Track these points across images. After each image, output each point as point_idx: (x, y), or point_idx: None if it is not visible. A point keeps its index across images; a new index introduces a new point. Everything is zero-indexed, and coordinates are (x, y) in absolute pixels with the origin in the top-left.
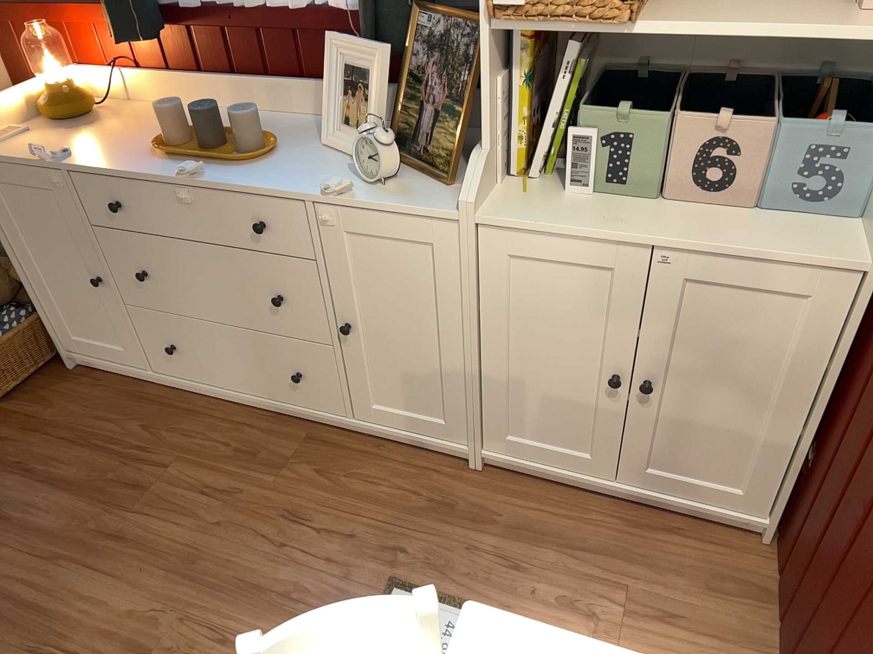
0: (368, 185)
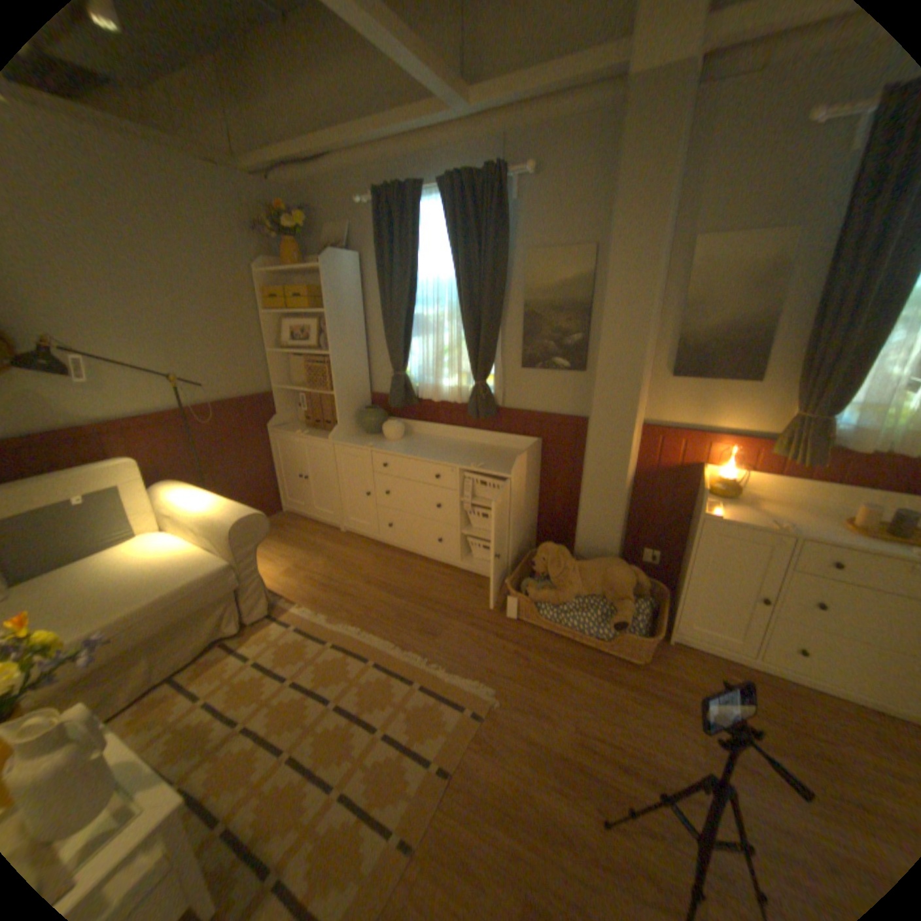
0: None
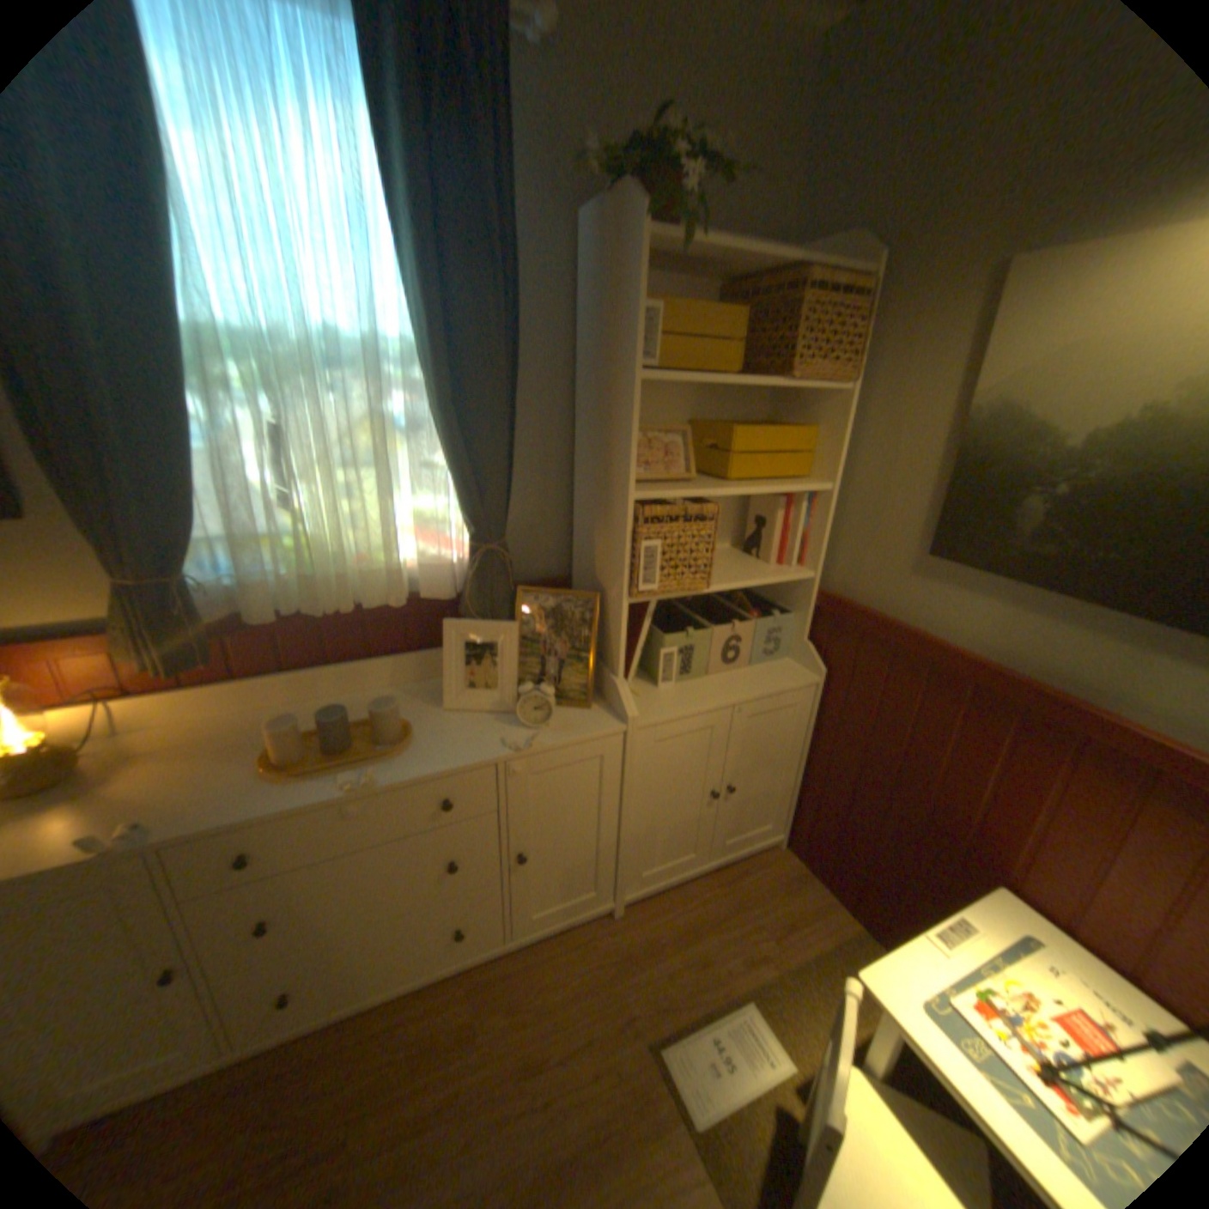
0: (540, 732)
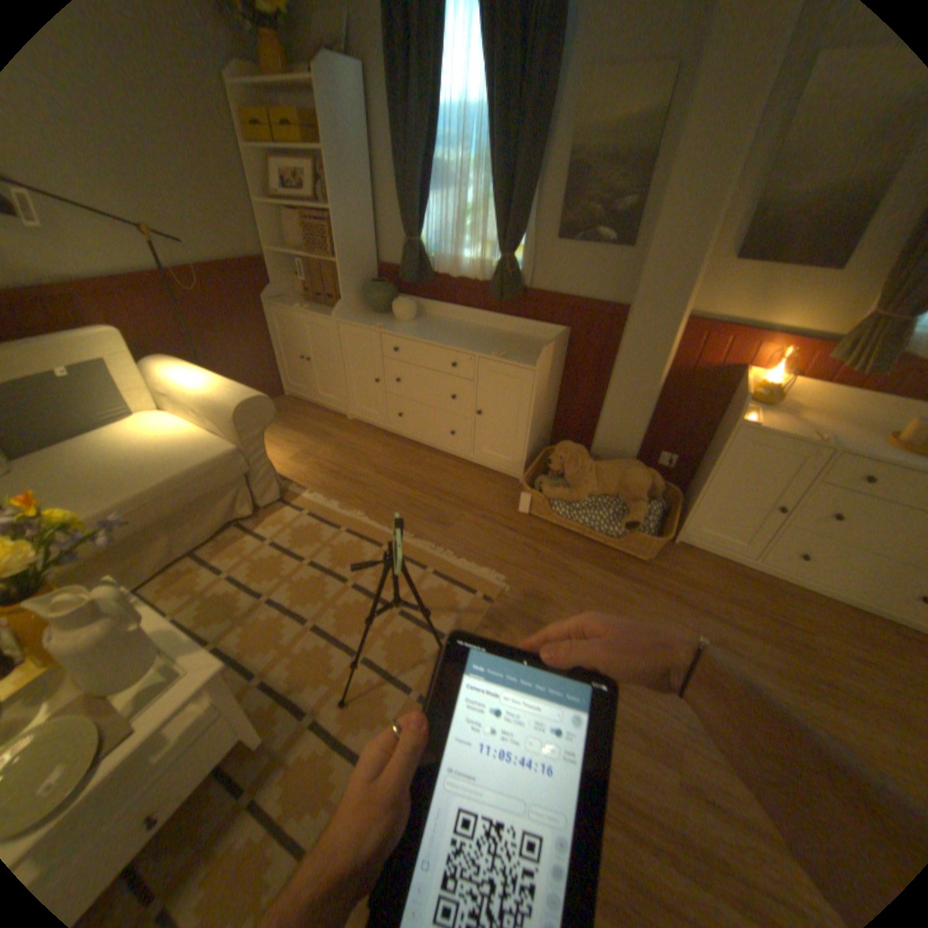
0: None
